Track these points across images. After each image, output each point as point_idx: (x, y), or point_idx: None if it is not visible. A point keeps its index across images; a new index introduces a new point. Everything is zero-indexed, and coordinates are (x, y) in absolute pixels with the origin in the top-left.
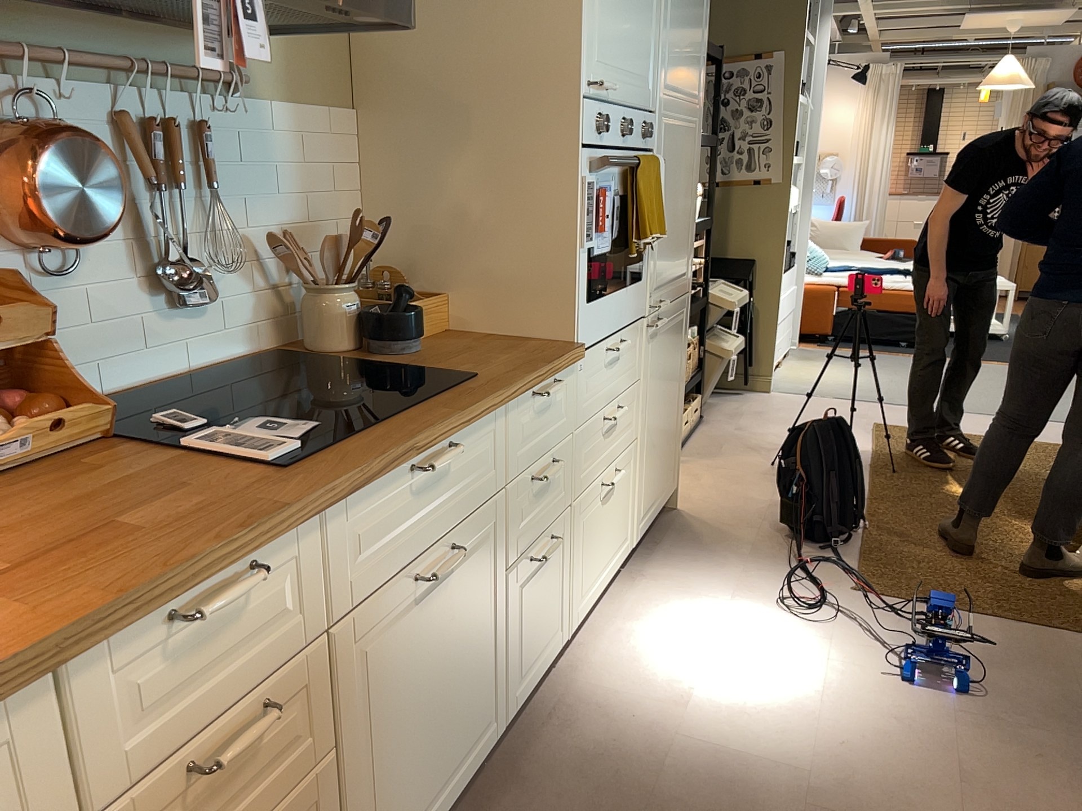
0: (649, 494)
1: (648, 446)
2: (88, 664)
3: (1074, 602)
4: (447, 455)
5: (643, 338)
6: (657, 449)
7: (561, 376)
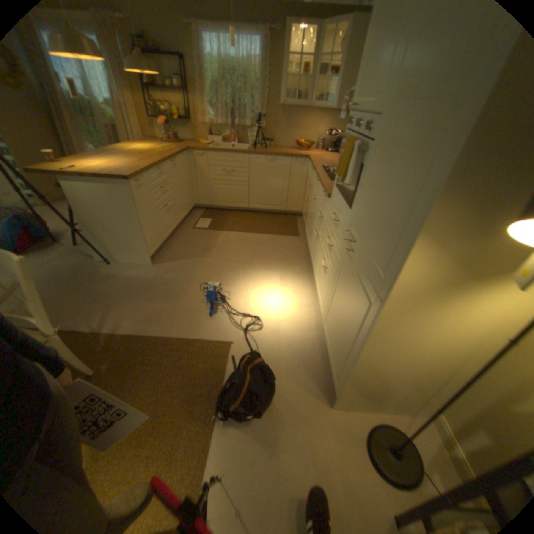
0: (328, 328)
1: (333, 302)
2: (310, 165)
3: (129, 360)
4: (314, 178)
5: (344, 243)
6: (335, 321)
7: (327, 197)
